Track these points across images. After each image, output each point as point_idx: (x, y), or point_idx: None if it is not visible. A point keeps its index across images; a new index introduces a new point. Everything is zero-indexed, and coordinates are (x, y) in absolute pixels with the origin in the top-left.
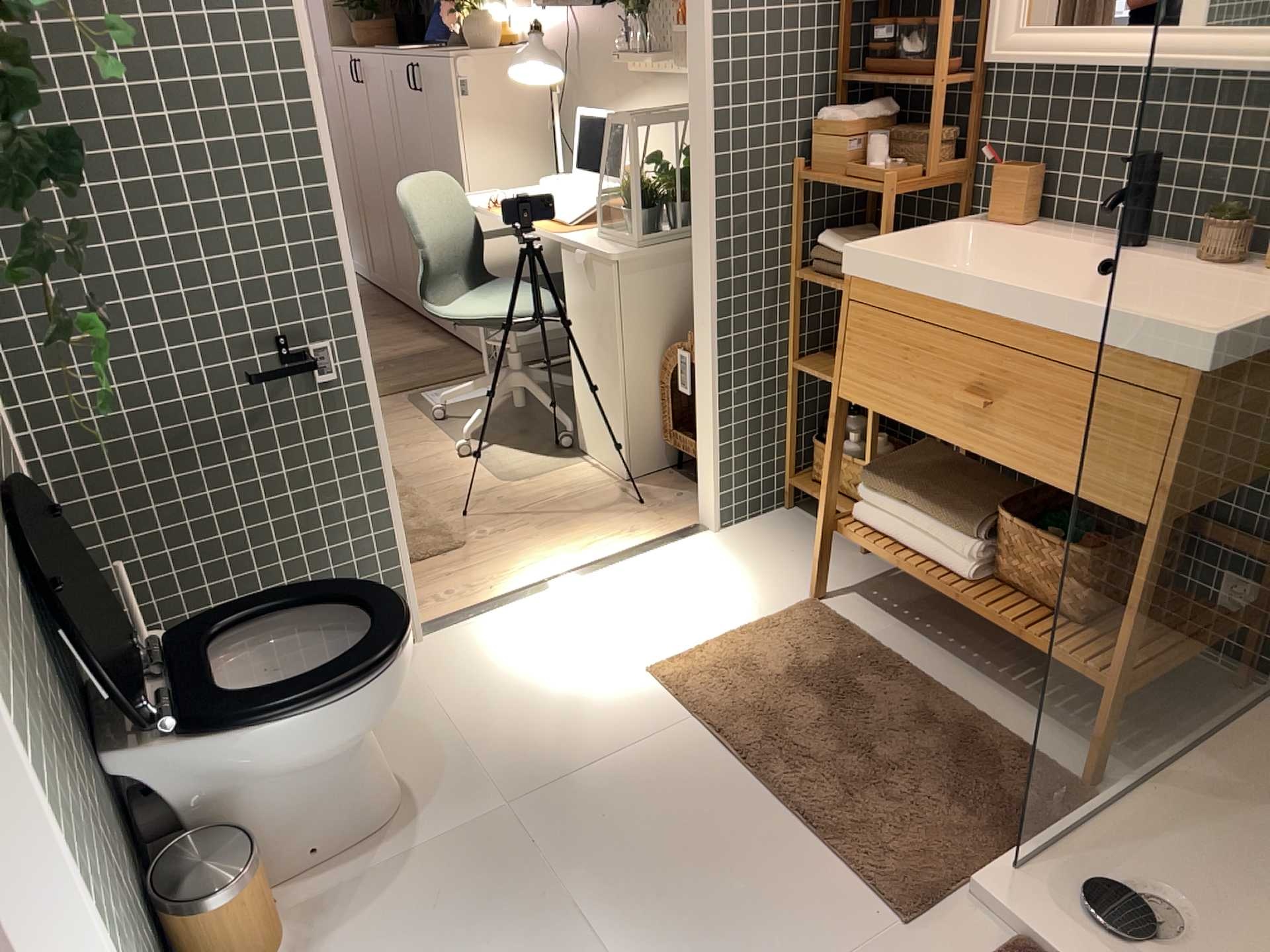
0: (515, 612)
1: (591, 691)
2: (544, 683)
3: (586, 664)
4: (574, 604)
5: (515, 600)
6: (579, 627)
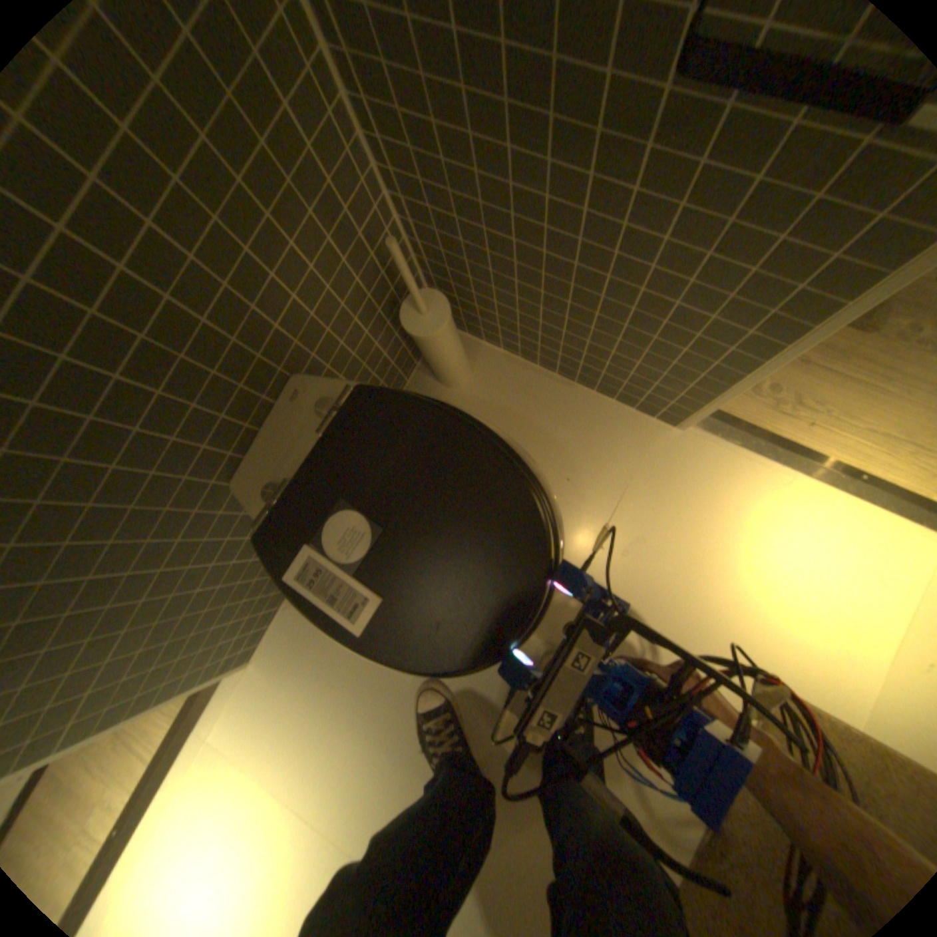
0: (789, 485)
1: (715, 645)
2: (699, 591)
3: (752, 615)
4: (845, 540)
5: (808, 470)
6: (808, 570)
